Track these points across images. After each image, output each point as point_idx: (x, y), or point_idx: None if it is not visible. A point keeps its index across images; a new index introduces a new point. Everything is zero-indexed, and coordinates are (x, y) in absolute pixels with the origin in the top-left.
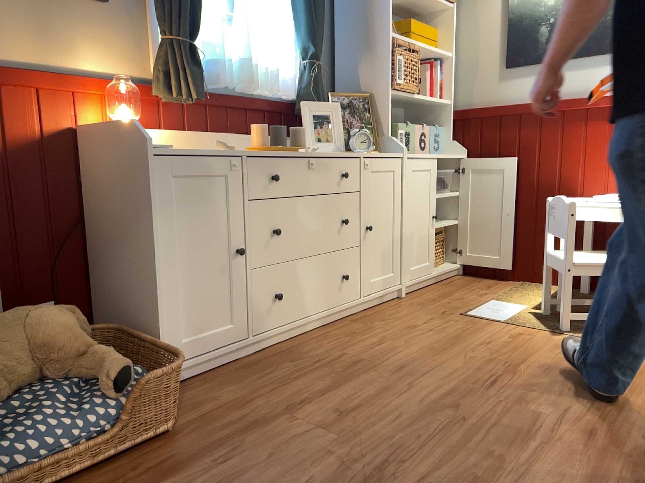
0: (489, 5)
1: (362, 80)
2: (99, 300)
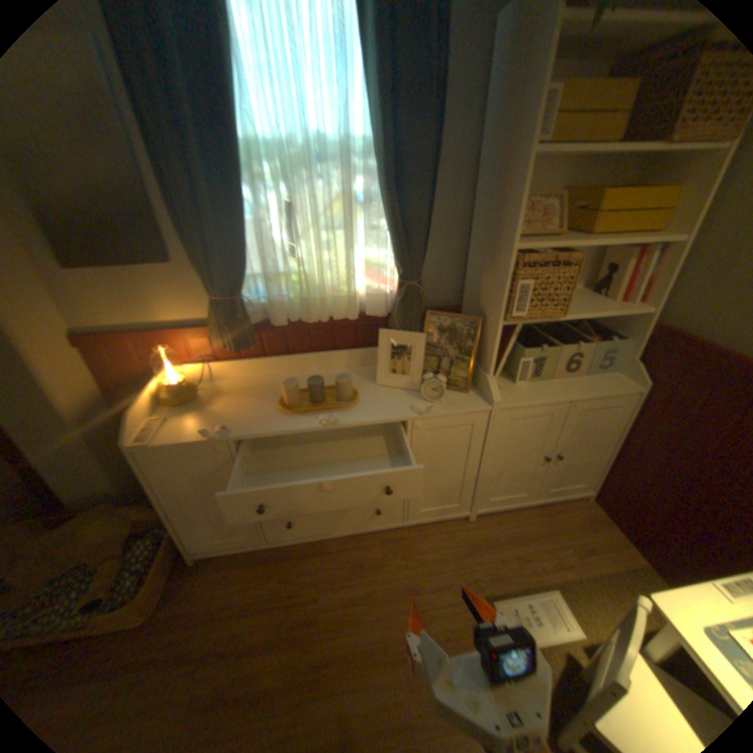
0: None
1: (482, 293)
2: None
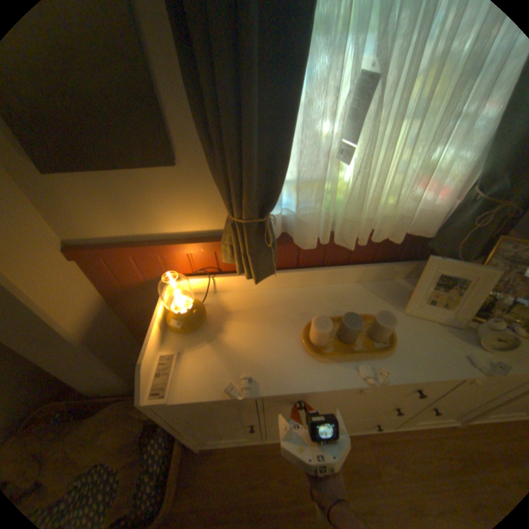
0: None
1: None
2: None
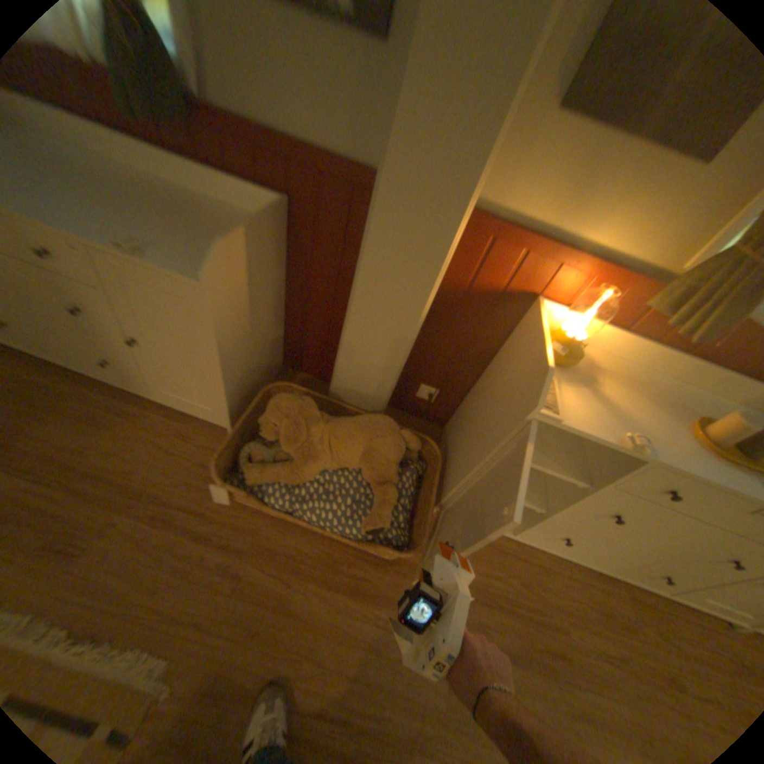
0: None
1: None
2: (461, 414)
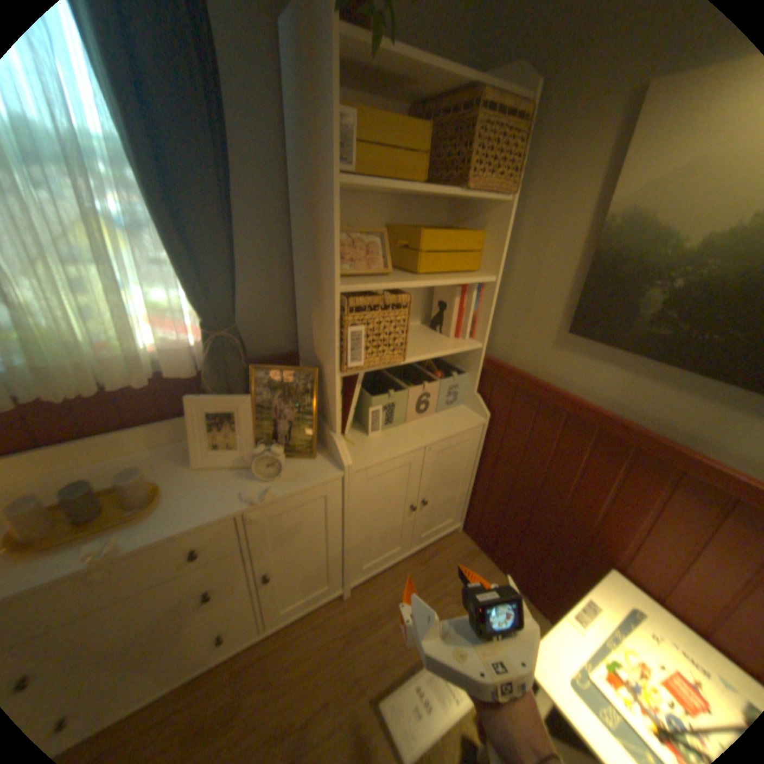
0: (574, 210)
1: (315, 341)
2: None
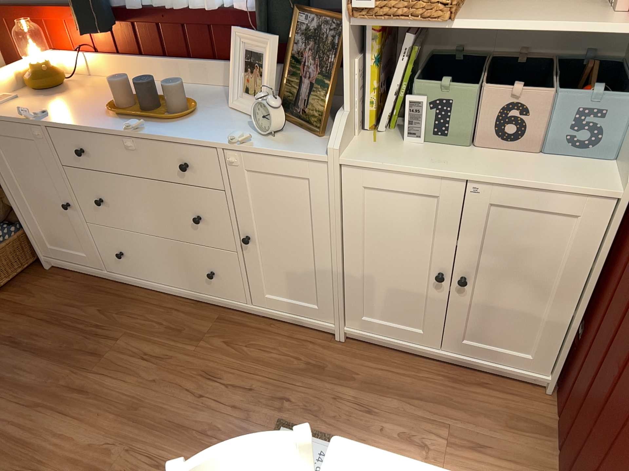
0: None
1: None
2: None
